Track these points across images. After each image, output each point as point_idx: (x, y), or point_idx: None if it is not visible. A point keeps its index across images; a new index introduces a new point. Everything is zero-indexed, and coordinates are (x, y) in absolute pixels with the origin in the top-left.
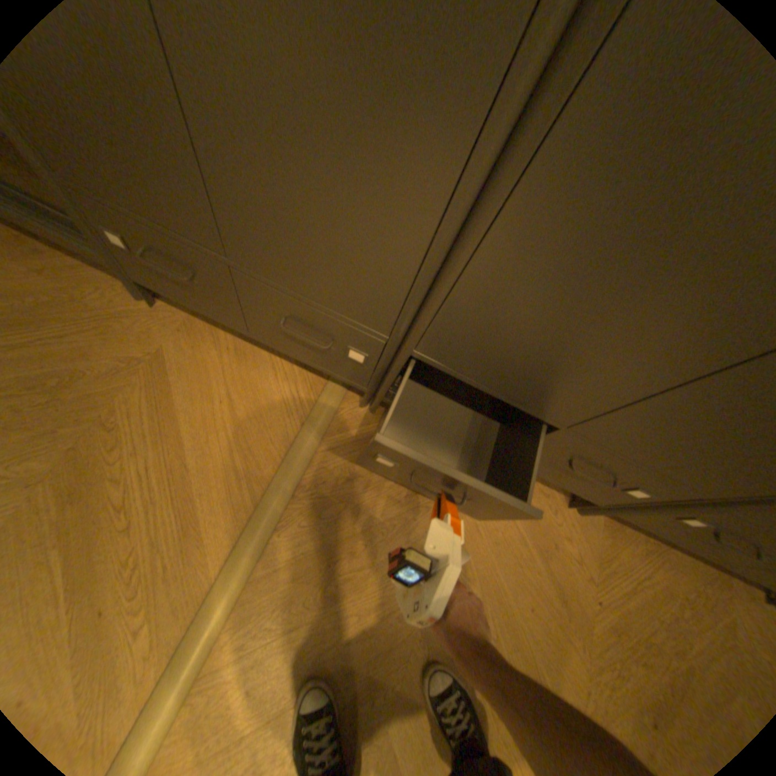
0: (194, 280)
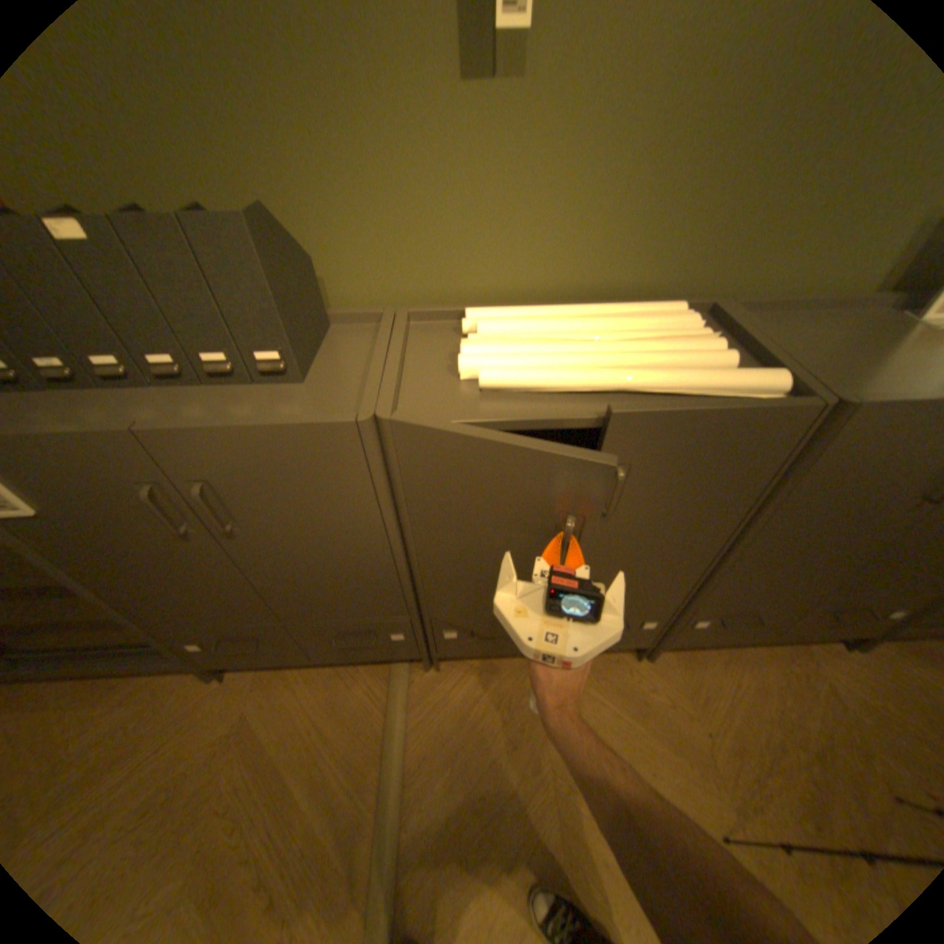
0: (262, 645)
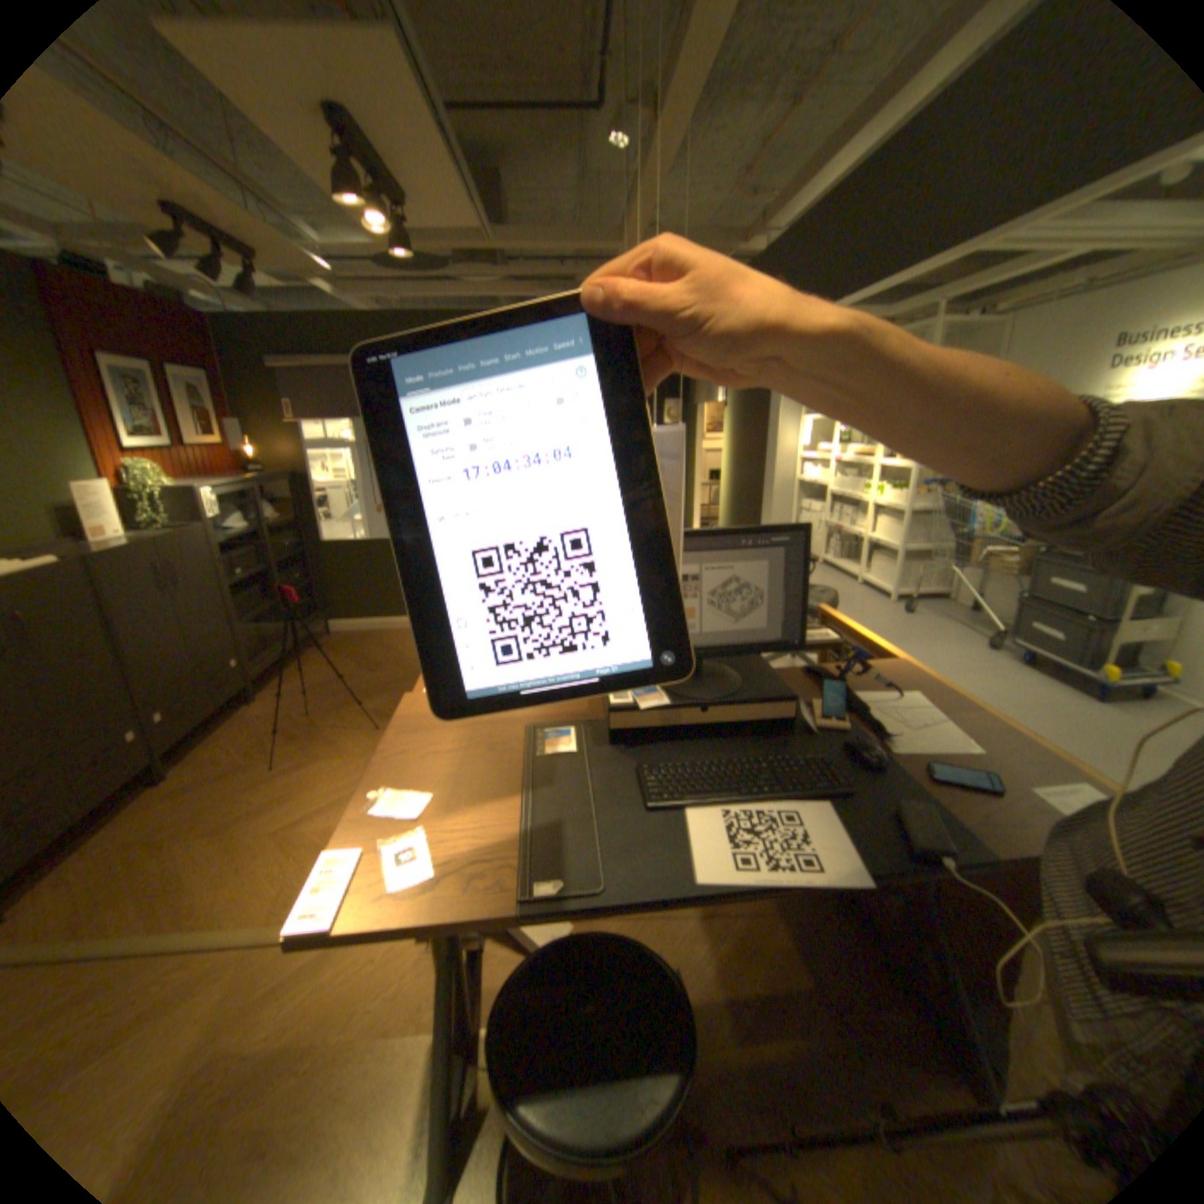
0: None
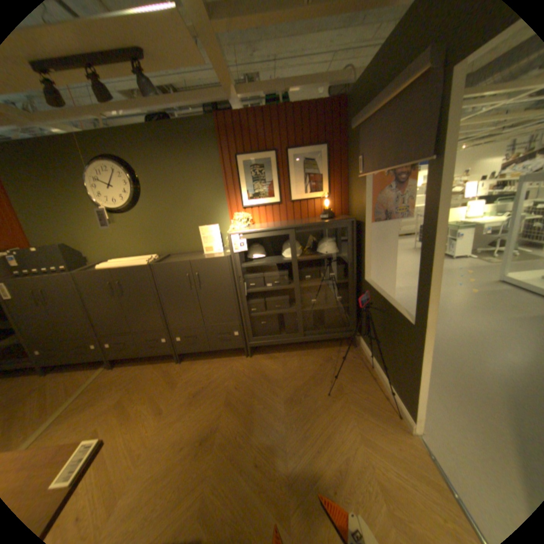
0: (55, 352)
